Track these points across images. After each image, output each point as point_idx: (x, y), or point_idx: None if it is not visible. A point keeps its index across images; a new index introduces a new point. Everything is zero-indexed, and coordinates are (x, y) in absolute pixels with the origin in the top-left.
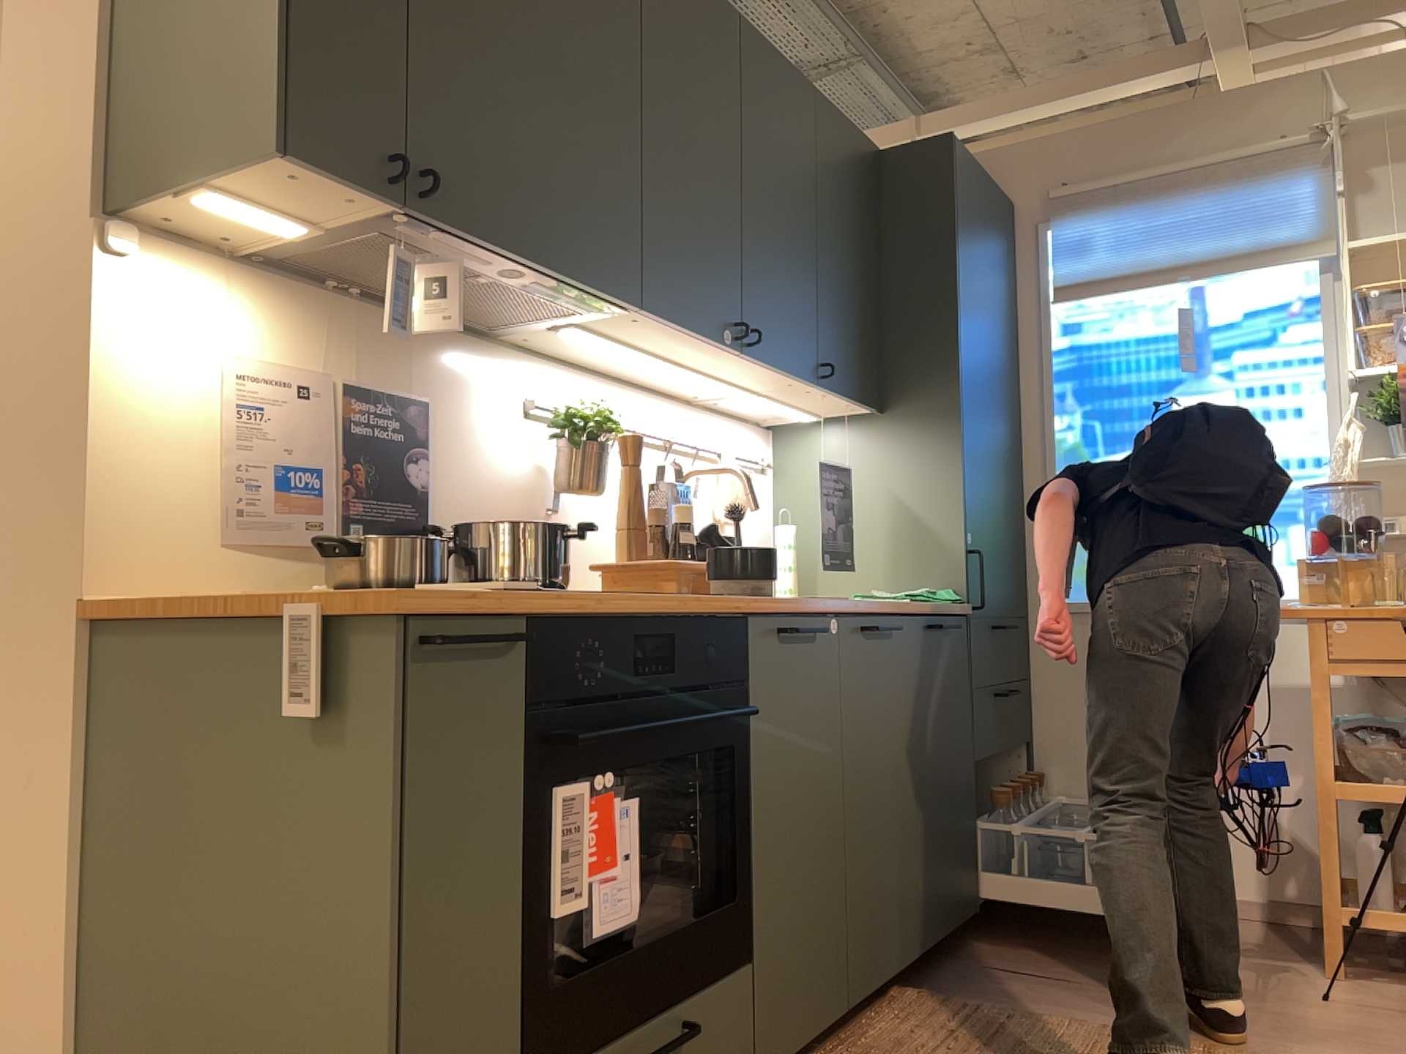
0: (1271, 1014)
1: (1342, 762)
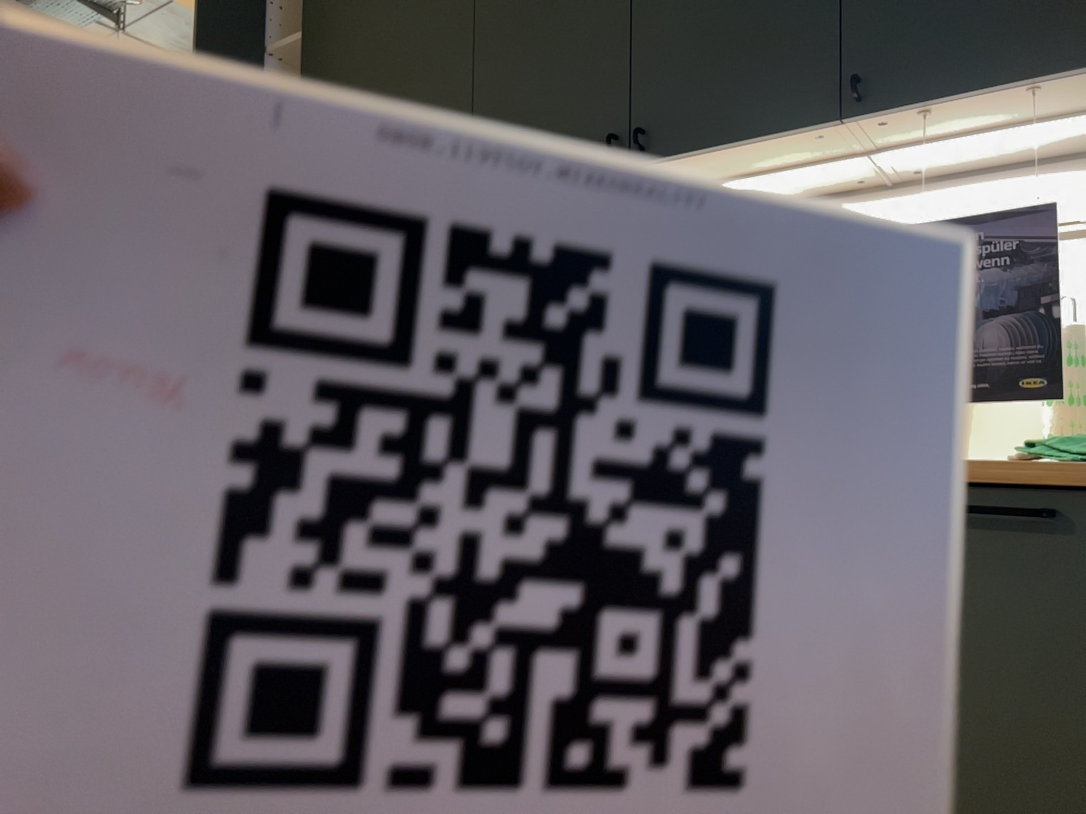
0: None
1: None
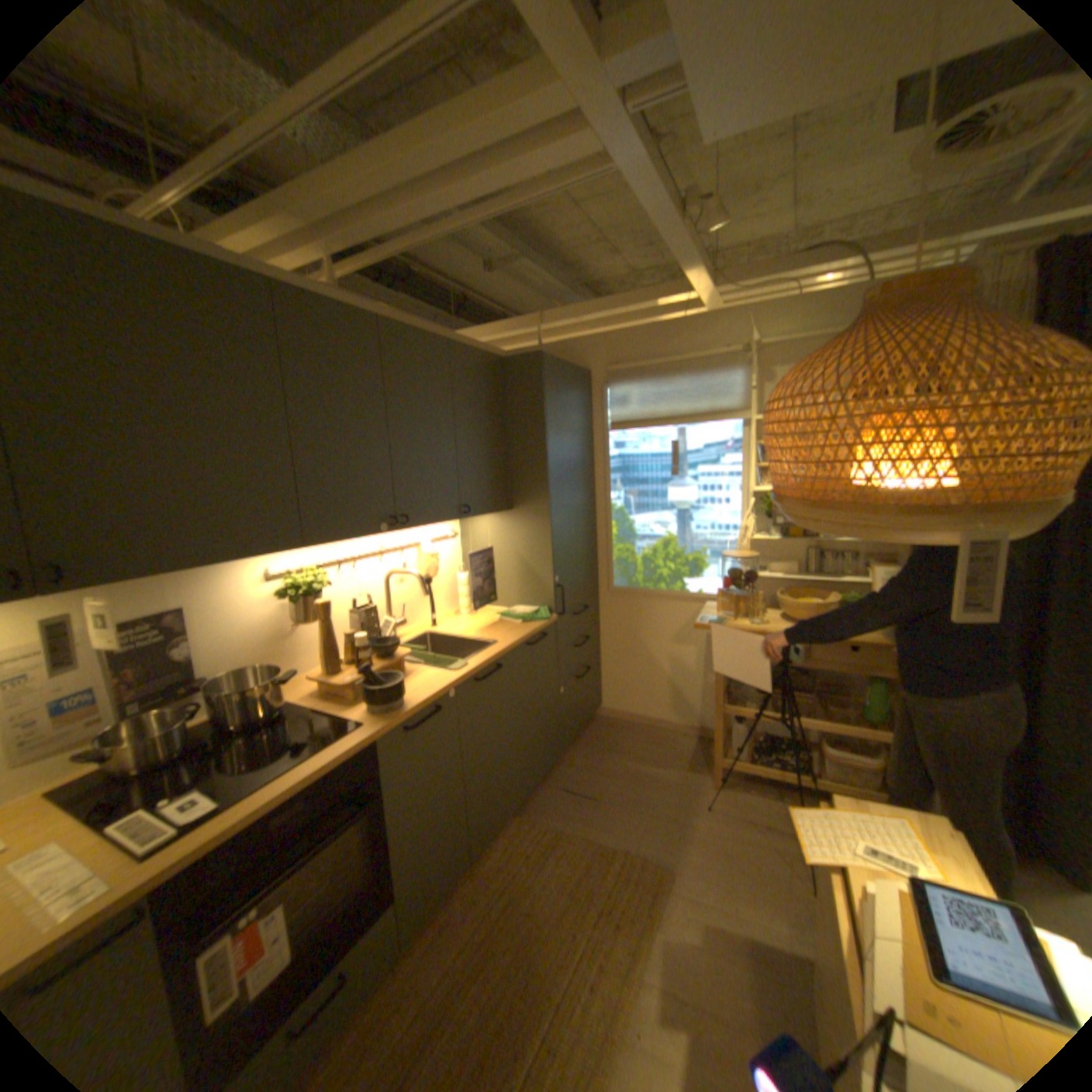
0: (680, 827)
1: (729, 690)
